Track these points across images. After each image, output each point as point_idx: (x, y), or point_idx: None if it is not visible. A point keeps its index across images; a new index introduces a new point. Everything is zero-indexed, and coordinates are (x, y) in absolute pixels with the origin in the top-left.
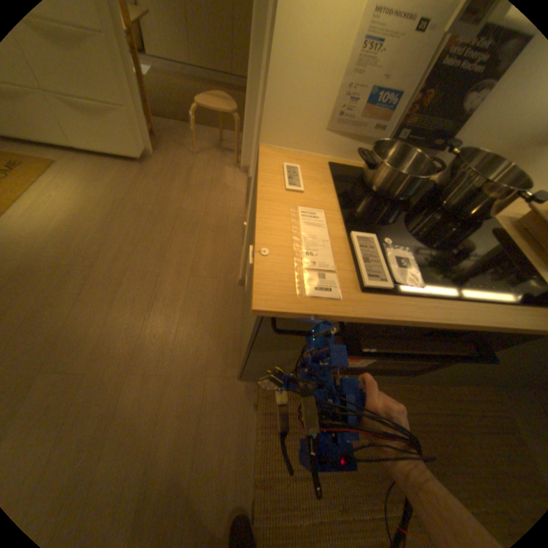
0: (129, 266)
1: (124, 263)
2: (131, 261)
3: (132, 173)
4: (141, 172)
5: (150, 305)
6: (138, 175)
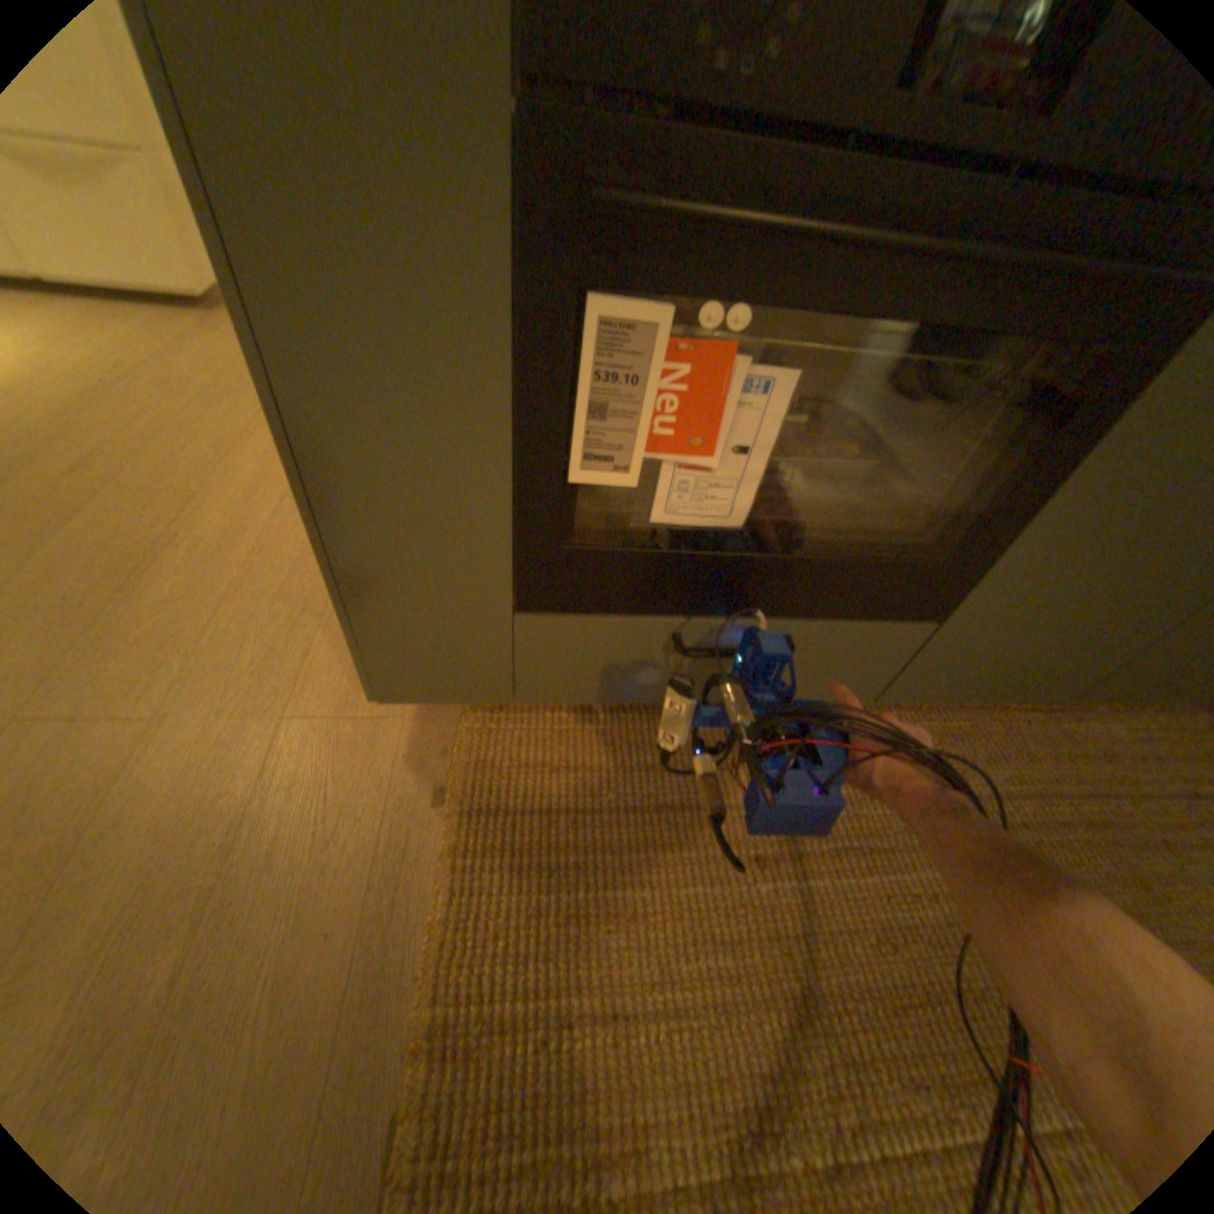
0: (117, 481)
1: (104, 475)
2: (125, 472)
3: (181, 328)
4: (205, 326)
5: (150, 558)
6: (195, 331)
